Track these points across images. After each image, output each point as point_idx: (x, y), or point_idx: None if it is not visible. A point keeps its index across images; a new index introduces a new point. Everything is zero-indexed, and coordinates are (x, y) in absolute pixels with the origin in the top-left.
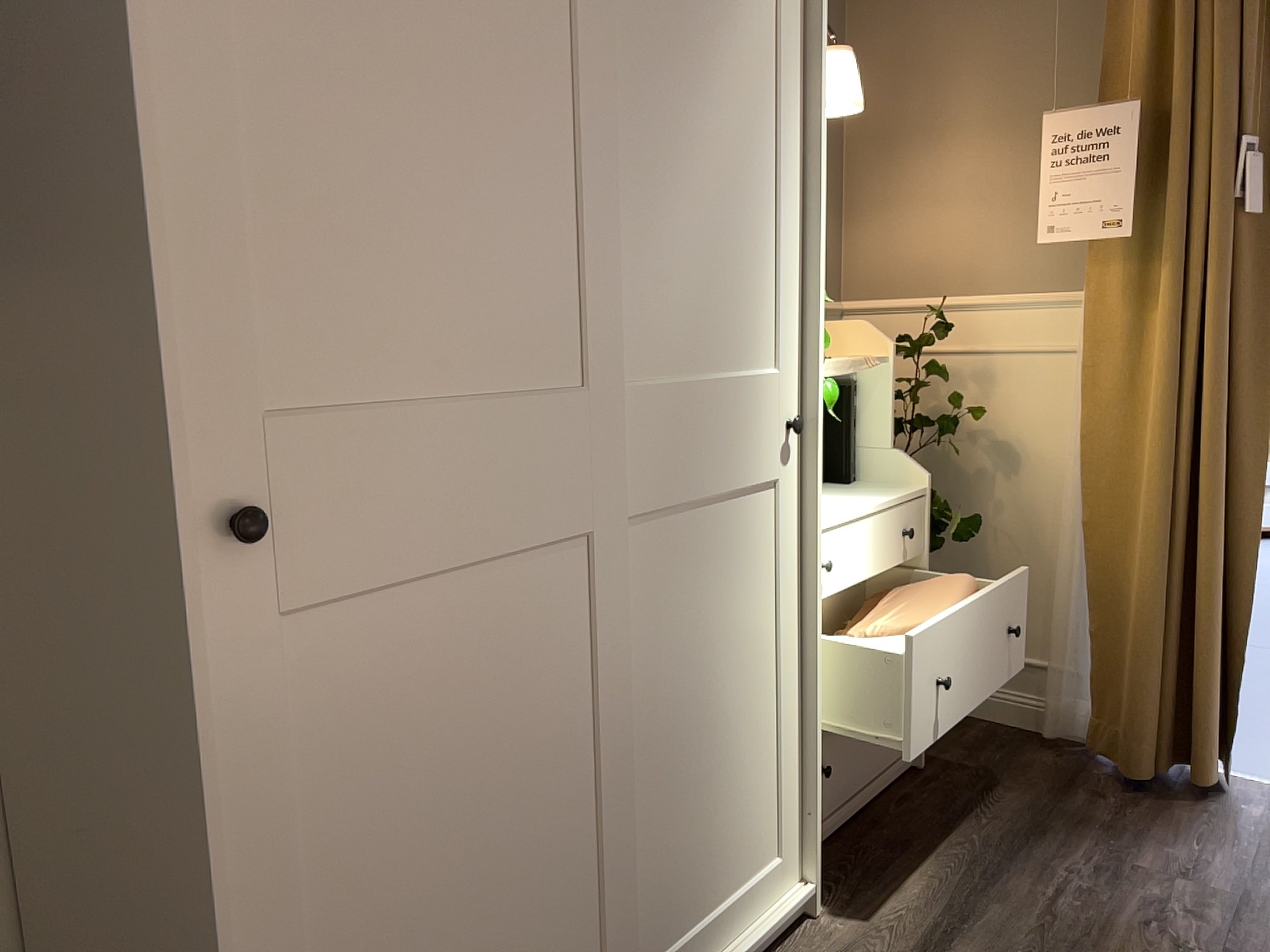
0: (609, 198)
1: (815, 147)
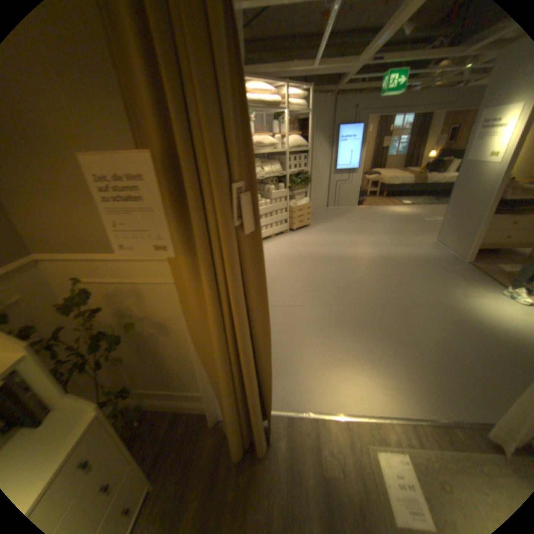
0: None
1: None
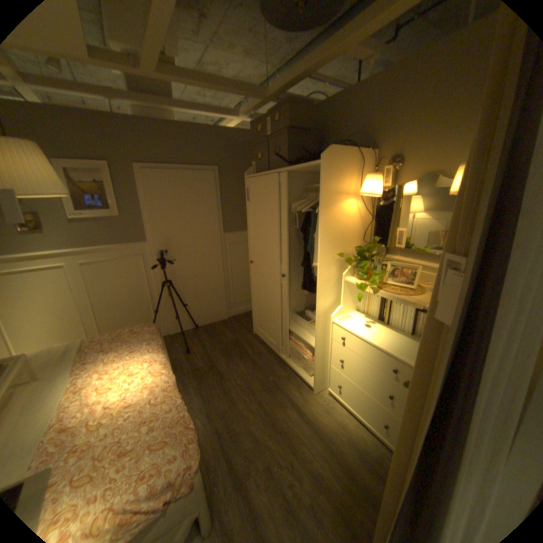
0: (276, 236)
1: (321, 226)
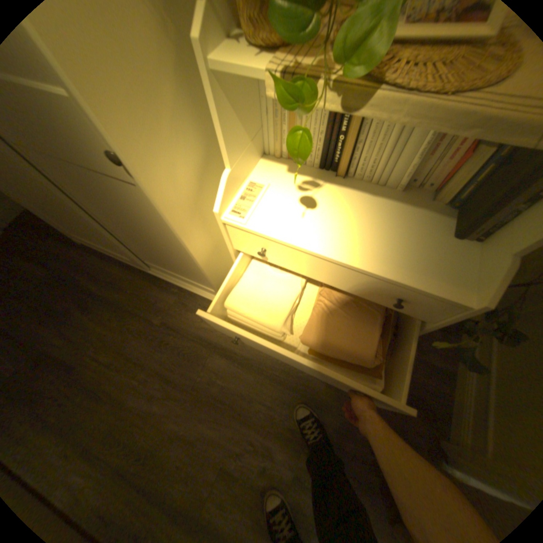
0: None
1: None
